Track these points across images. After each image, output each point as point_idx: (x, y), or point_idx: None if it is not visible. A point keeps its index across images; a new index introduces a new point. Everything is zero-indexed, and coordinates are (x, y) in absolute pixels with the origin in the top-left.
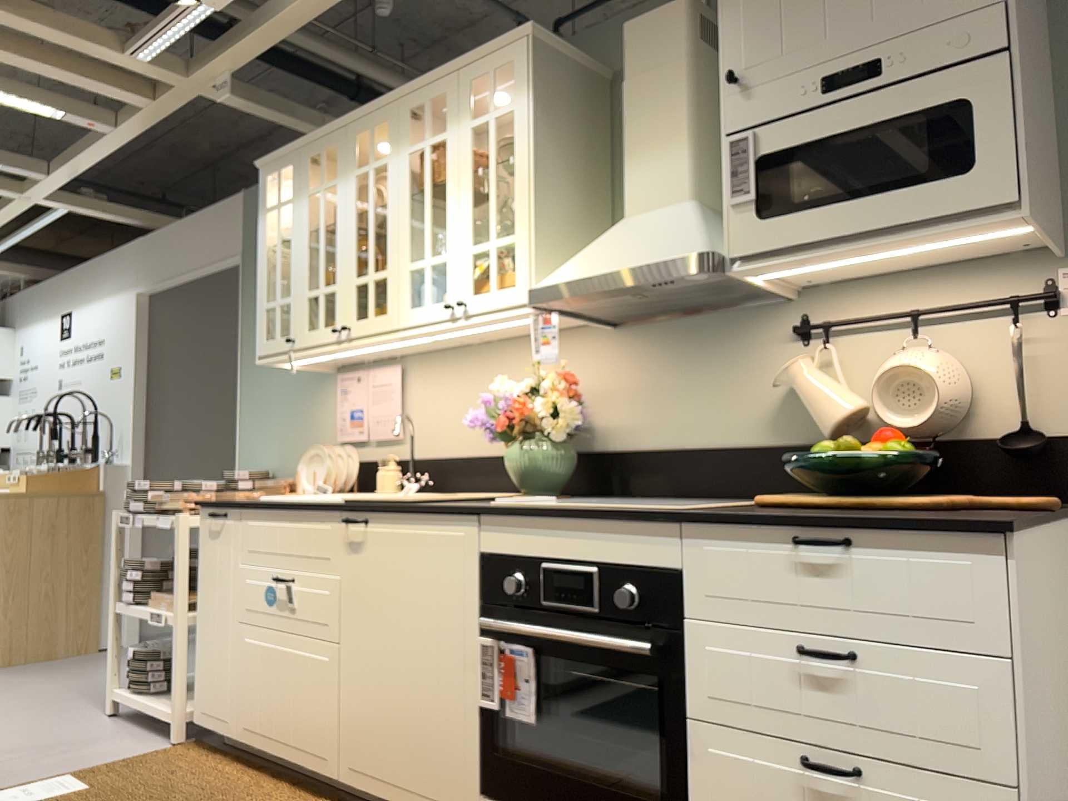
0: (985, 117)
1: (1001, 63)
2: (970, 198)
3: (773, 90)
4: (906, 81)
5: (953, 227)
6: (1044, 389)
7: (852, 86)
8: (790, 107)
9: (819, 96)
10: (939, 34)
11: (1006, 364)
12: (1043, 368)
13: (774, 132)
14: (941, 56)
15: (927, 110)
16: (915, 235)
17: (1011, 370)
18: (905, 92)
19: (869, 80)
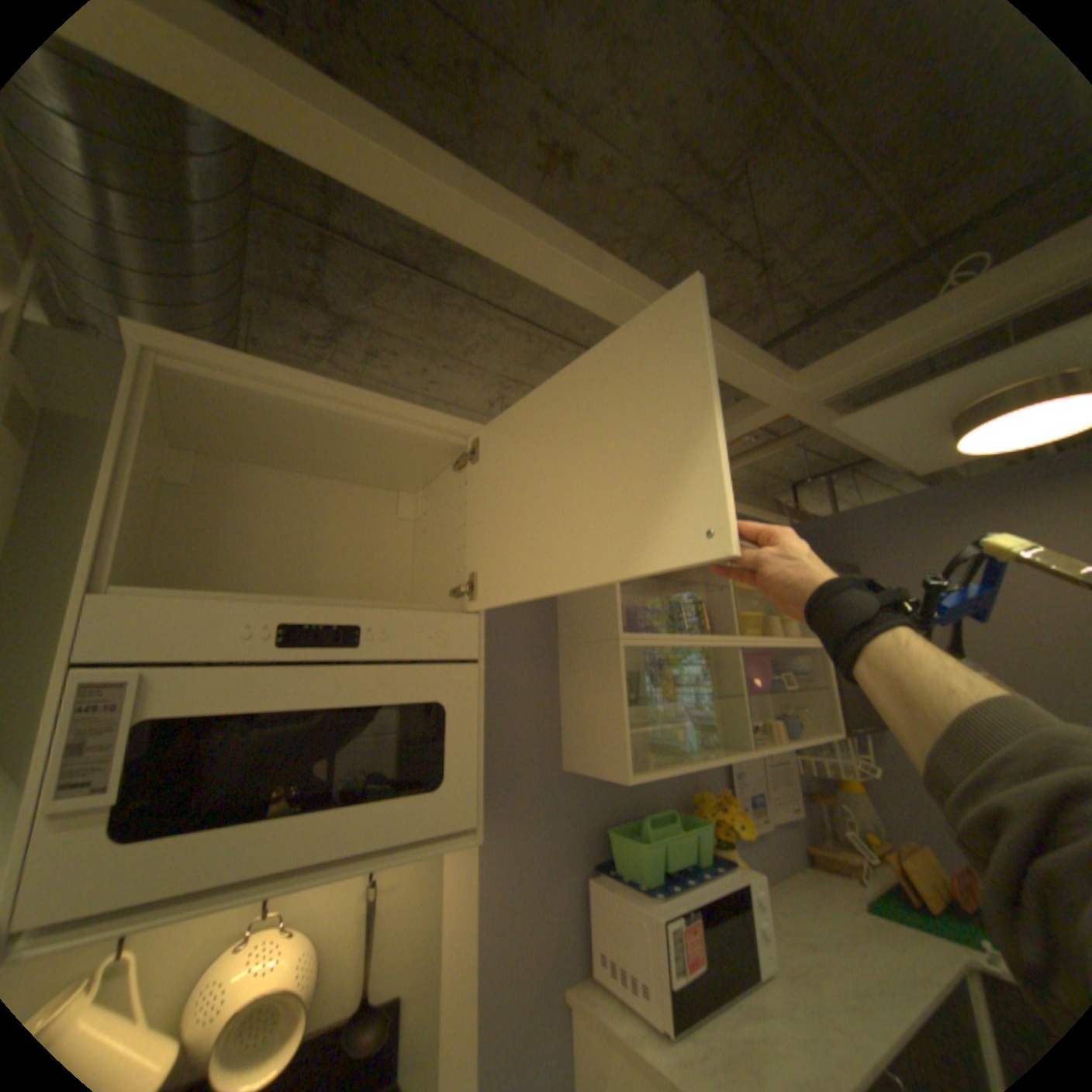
0: (457, 729)
1: (473, 674)
2: (436, 822)
3: (198, 614)
4: (382, 660)
5: (414, 858)
6: (380, 949)
7: (322, 649)
8: (222, 648)
9: (274, 648)
10: (425, 622)
11: (358, 935)
12: (382, 923)
13: (187, 683)
14: (424, 648)
15: (403, 704)
16: (372, 868)
17: (360, 939)
18: (384, 677)
19: (345, 648)
